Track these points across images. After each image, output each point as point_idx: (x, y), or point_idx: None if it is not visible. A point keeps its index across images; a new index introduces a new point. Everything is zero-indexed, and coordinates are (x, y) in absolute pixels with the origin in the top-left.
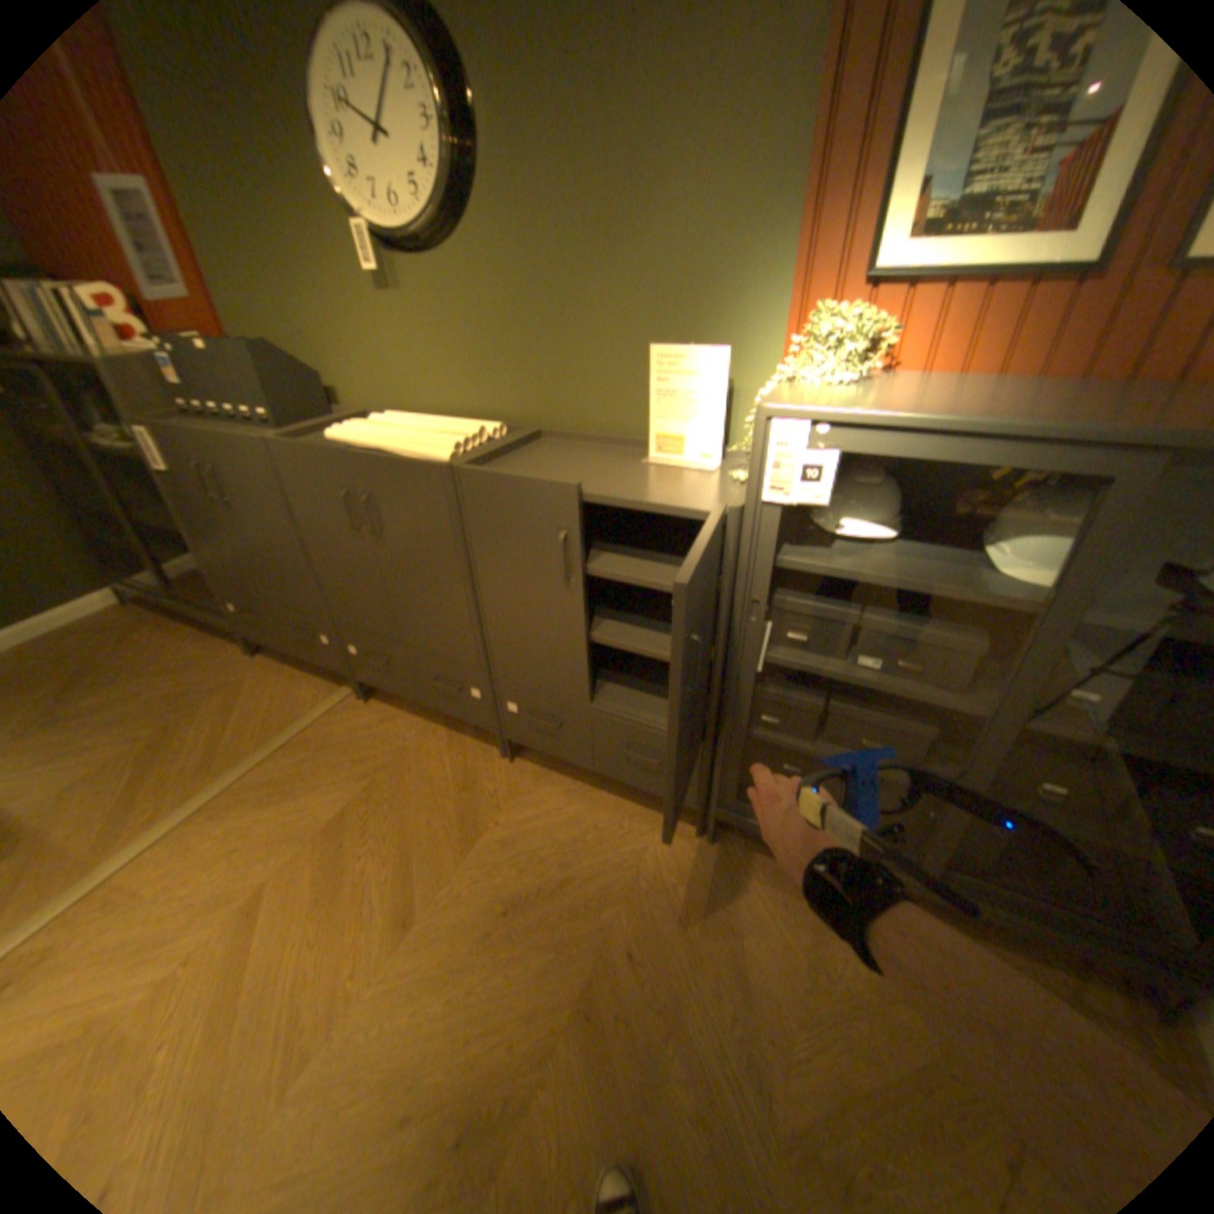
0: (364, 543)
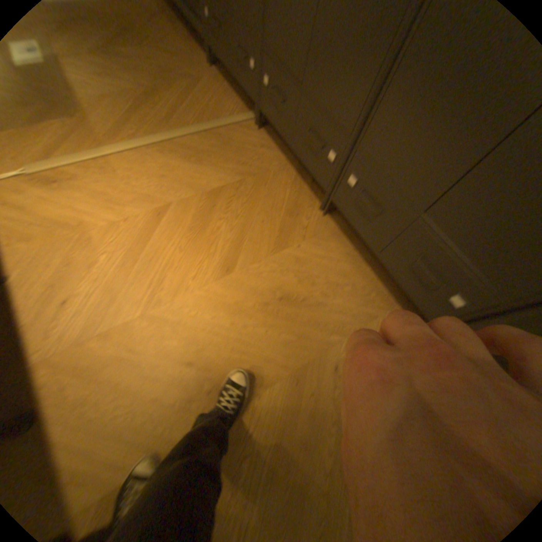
0: None
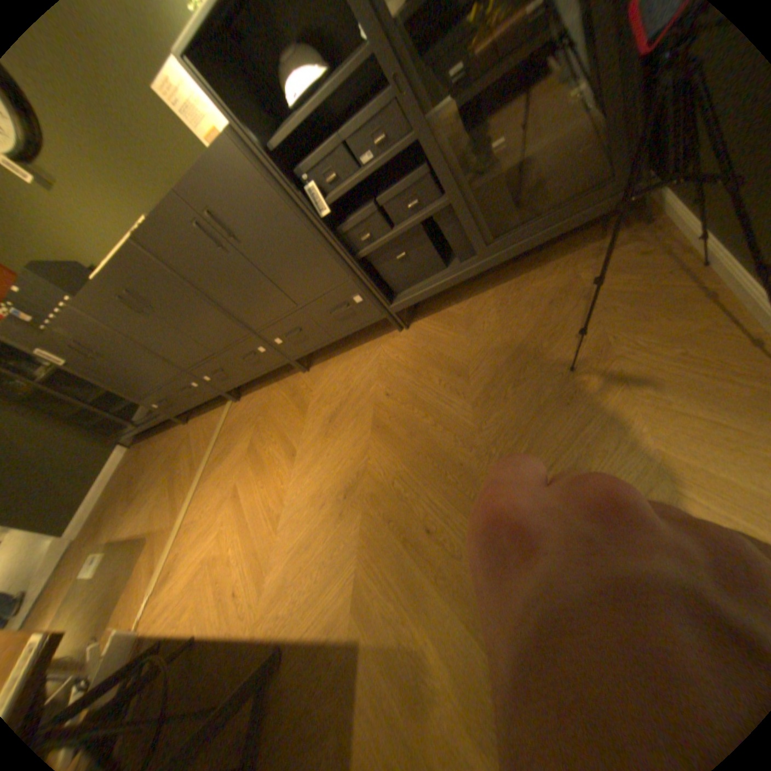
0: (152, 317)
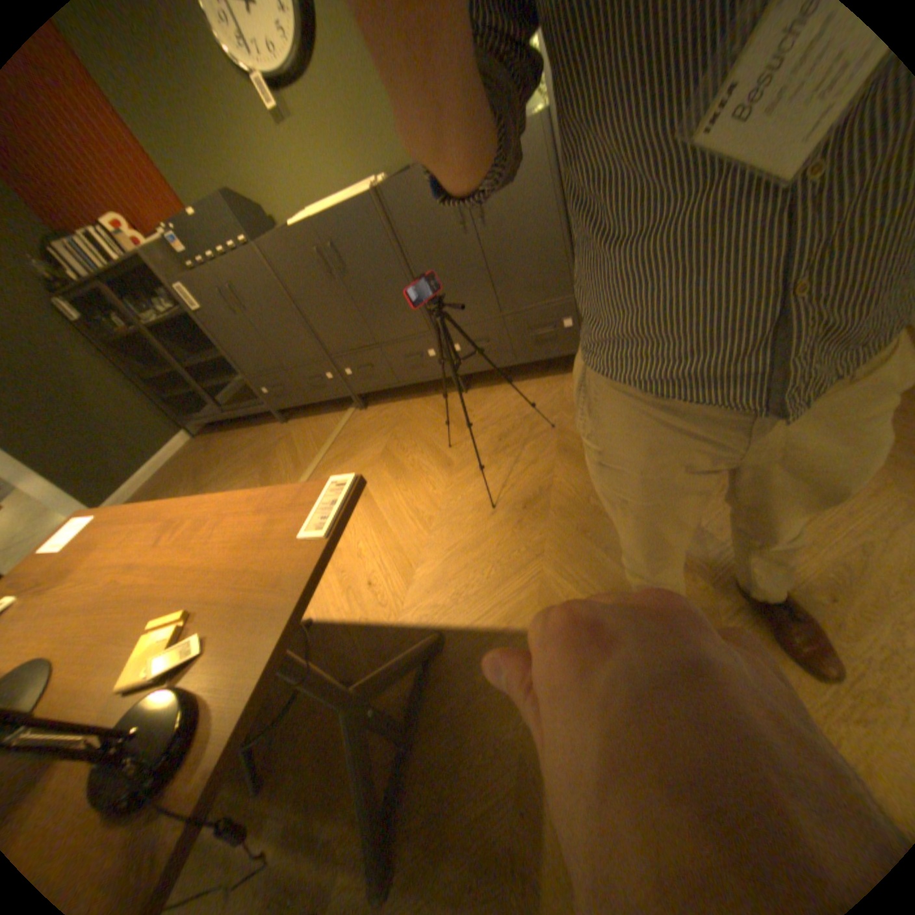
0: (336, 280)
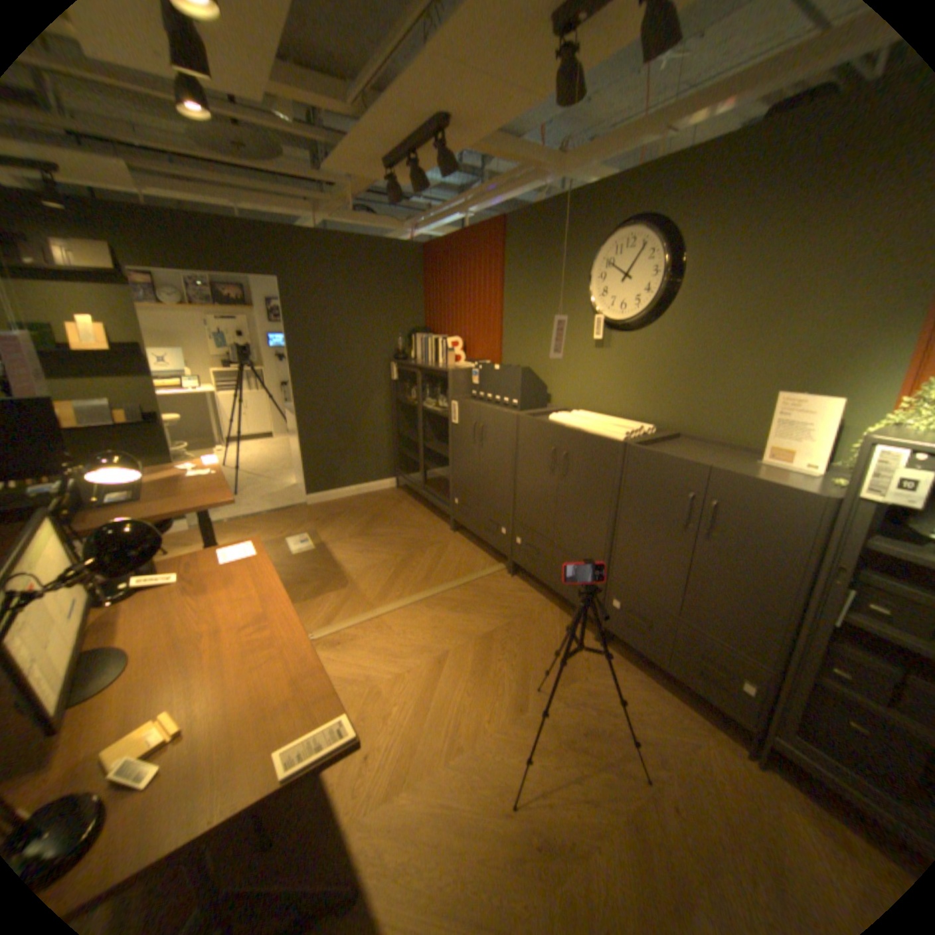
0: (553, 479)
